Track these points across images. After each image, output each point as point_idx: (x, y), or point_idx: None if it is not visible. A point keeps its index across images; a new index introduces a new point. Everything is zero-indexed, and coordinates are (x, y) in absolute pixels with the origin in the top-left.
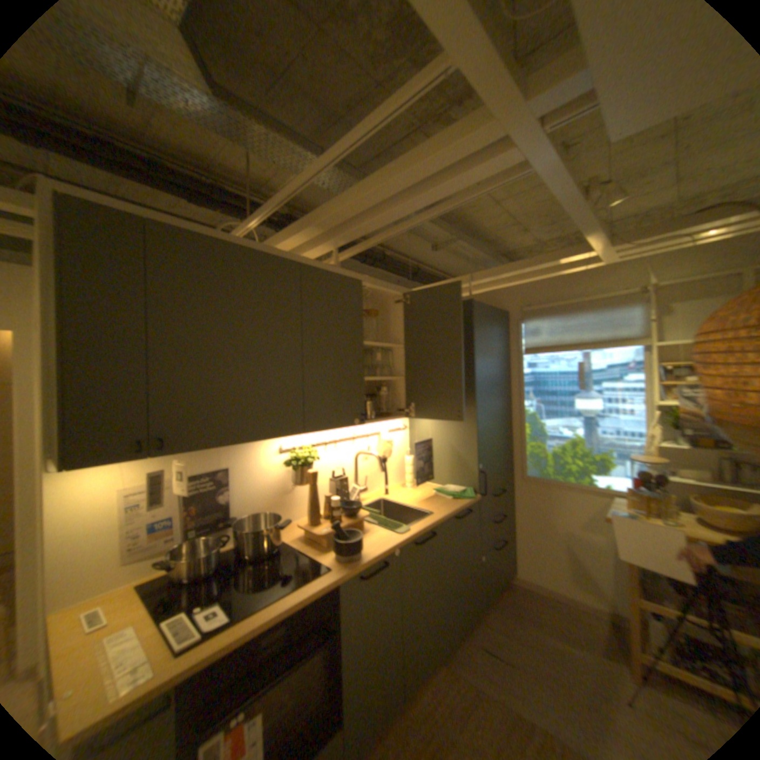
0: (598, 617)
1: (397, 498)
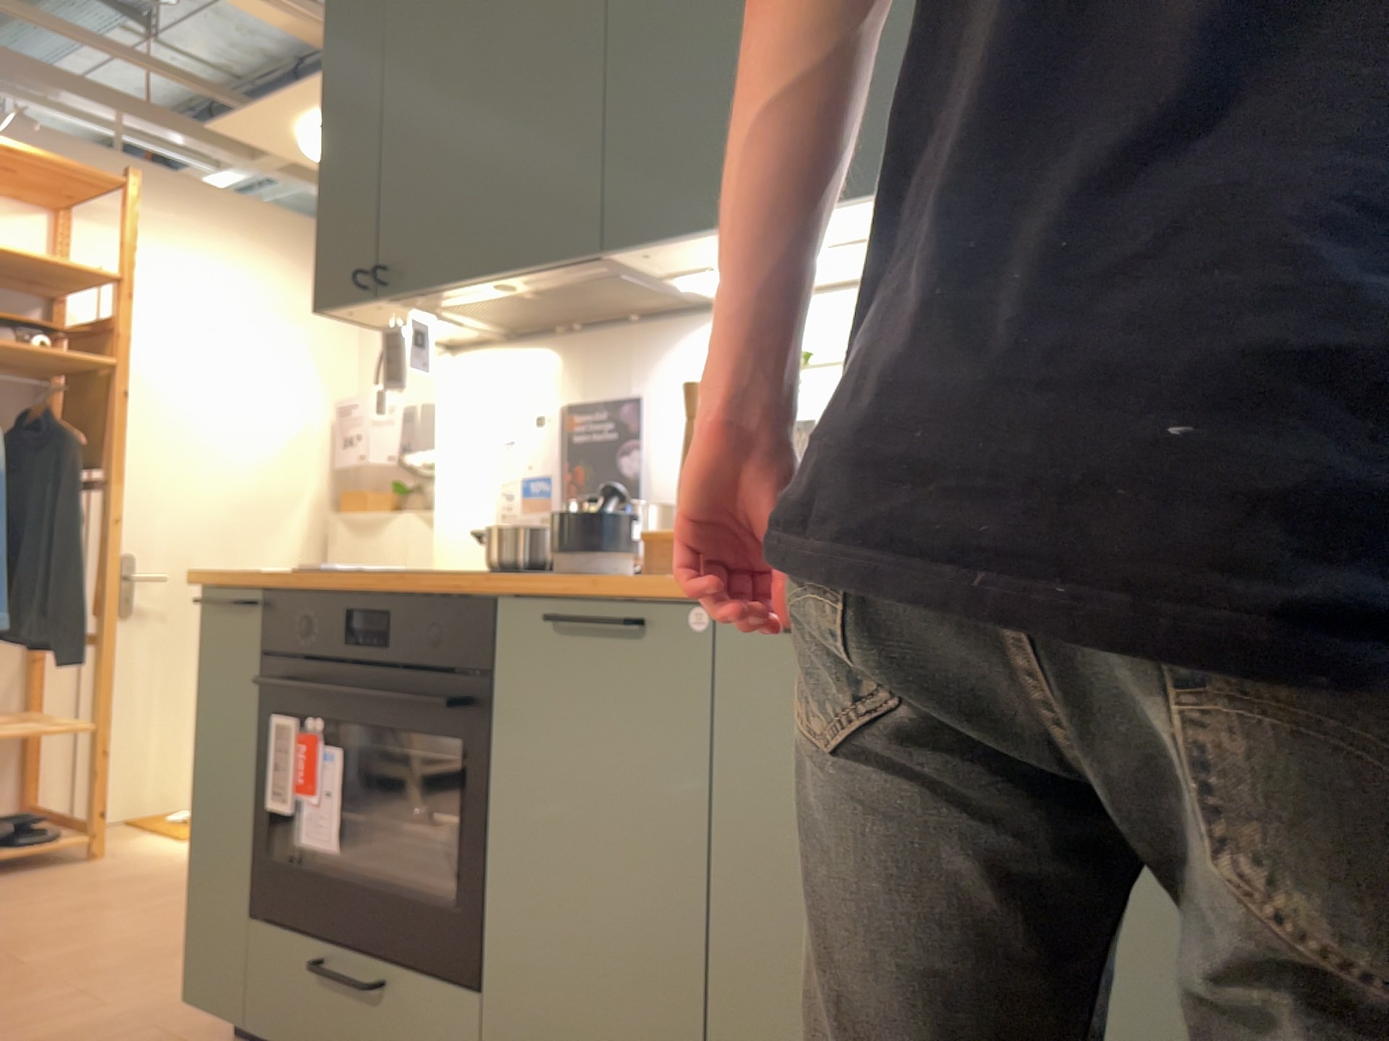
0: None
1: None
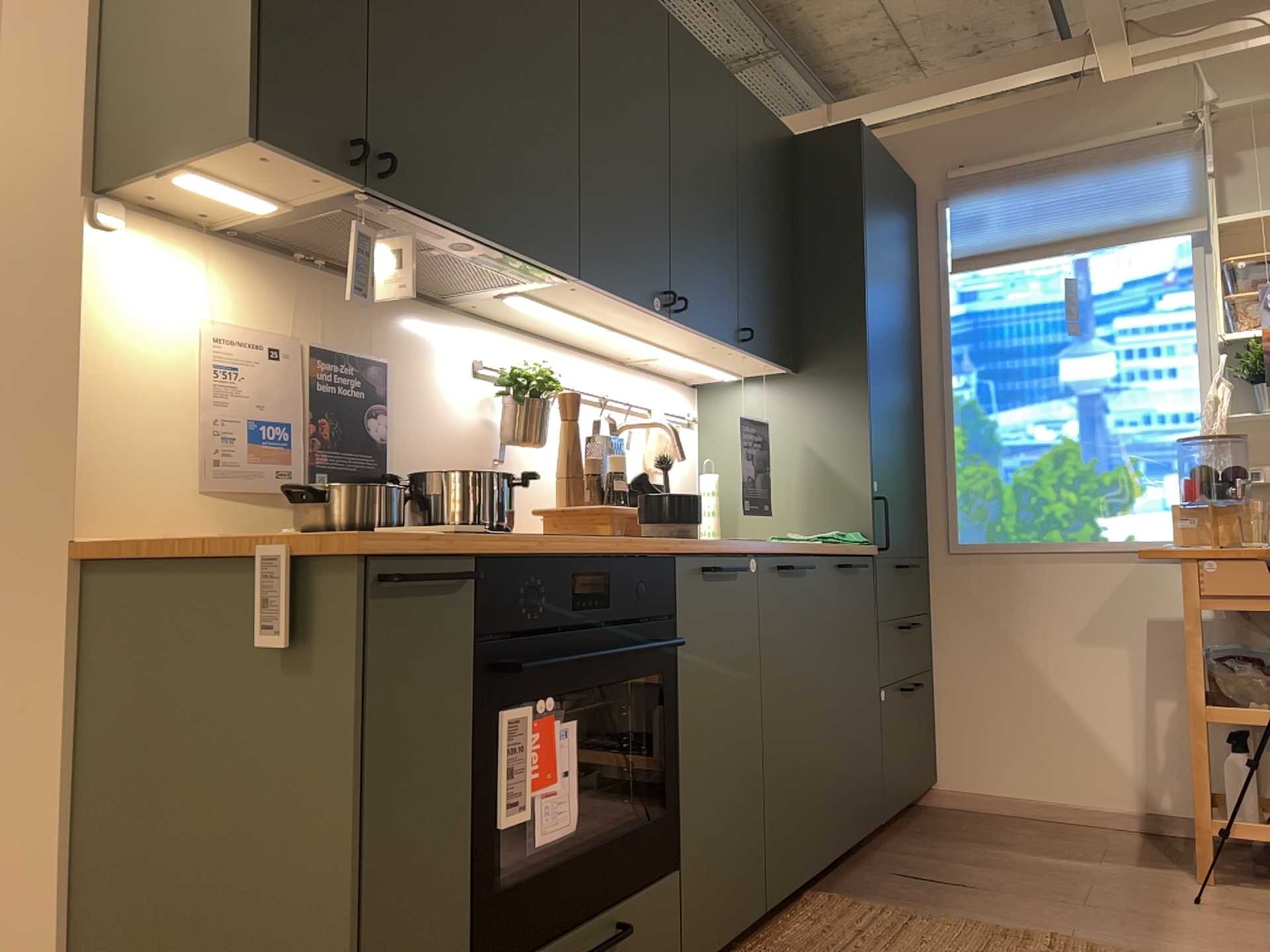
0: (1115, 825)
1: None
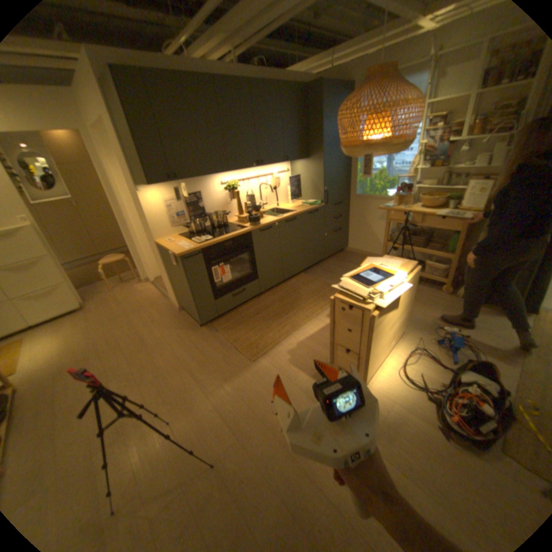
0: None
1: (281, 207)
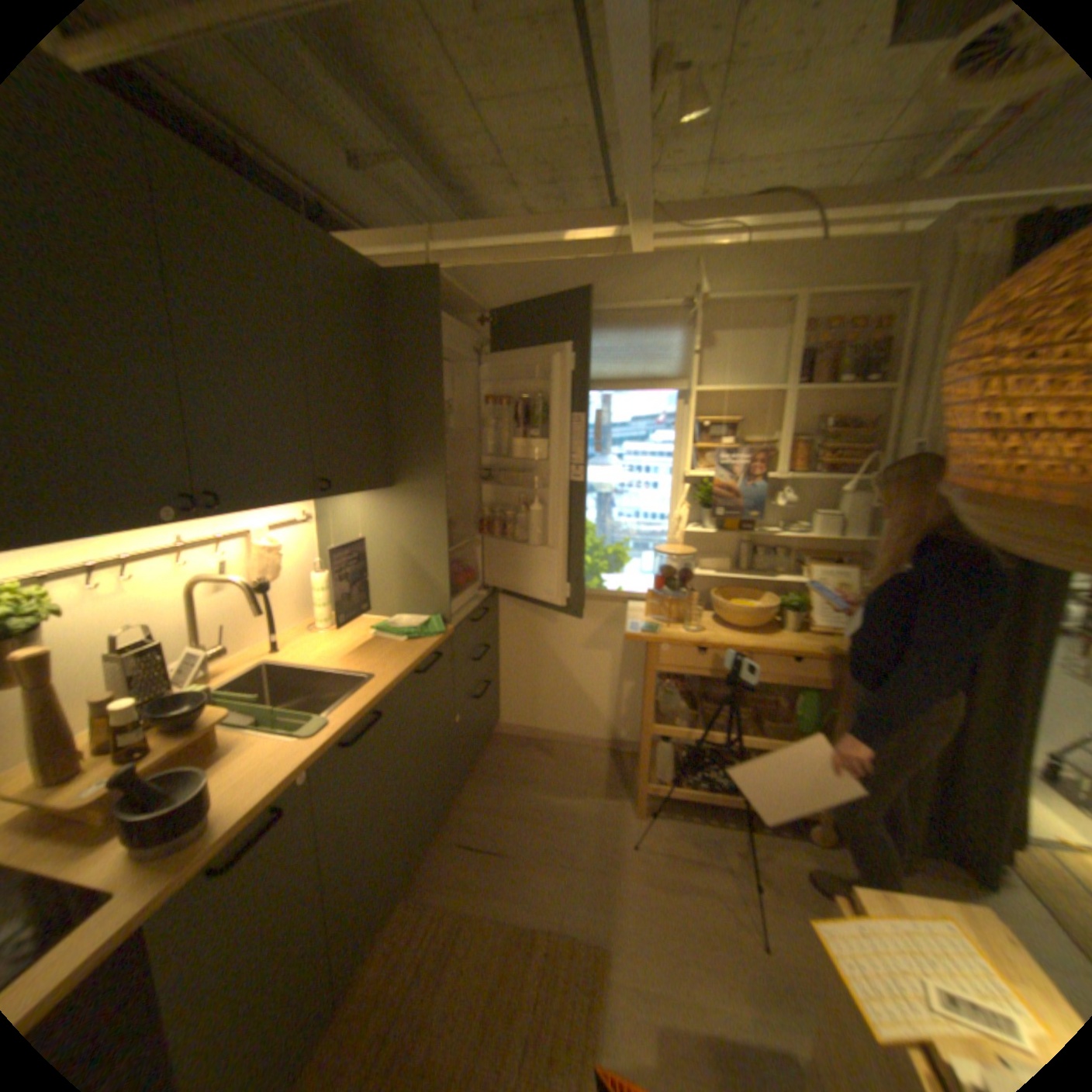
0: (596, 748)
1: (299, 655)
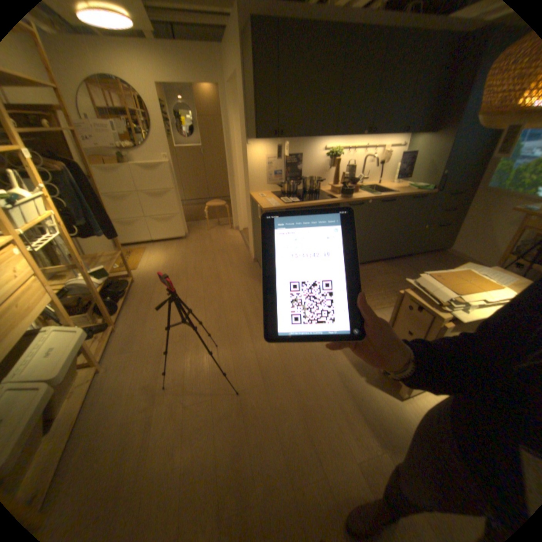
0: None
1: (383, 185)
